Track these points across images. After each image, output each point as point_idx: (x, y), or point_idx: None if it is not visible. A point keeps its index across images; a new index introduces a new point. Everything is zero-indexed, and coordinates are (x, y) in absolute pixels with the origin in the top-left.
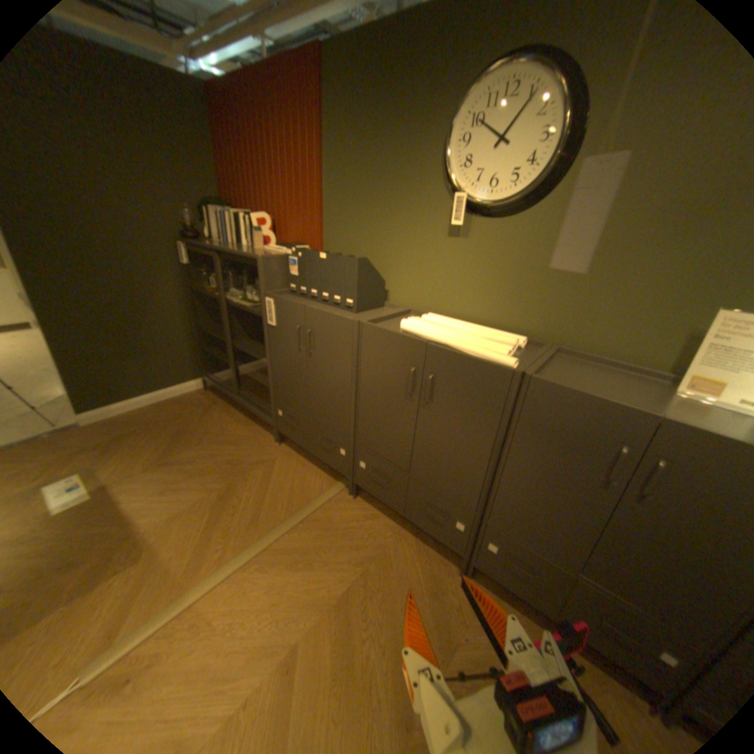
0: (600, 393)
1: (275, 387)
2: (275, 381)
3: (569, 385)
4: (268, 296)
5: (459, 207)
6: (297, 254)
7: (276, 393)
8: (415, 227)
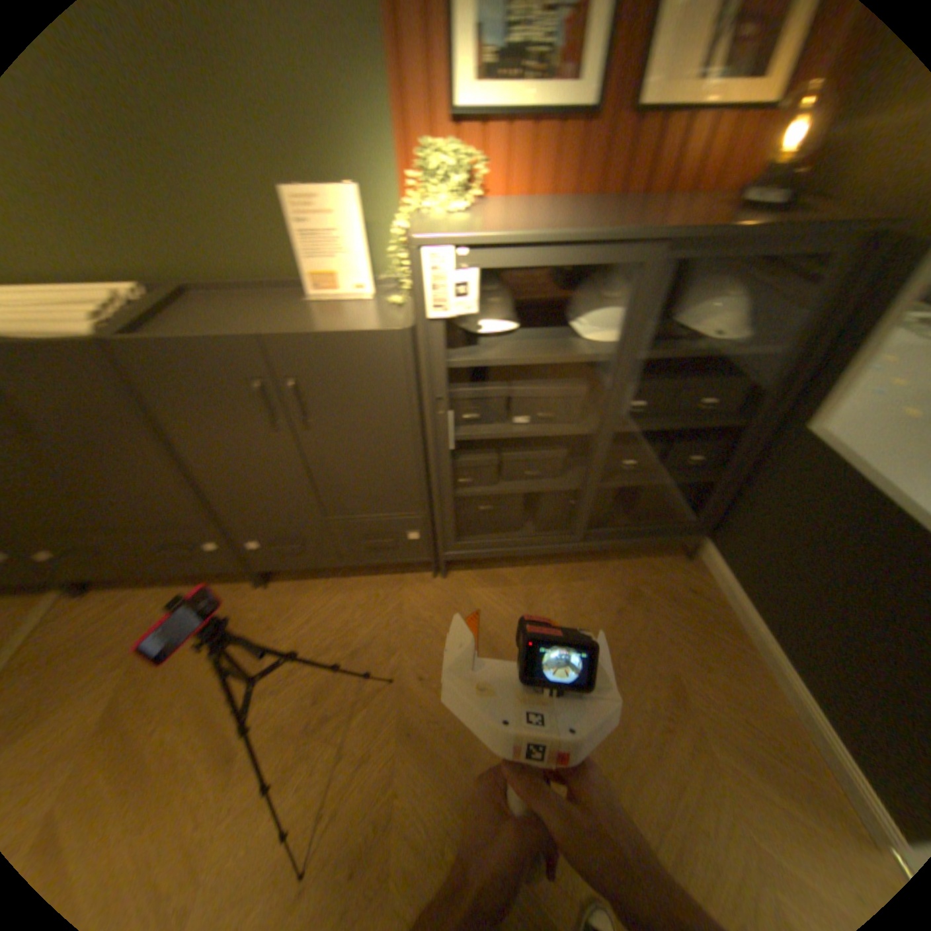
0: (195, 332)
1: None
2: None
3: (154, 336)
4: None
5: None
6: None
7: None
8: None
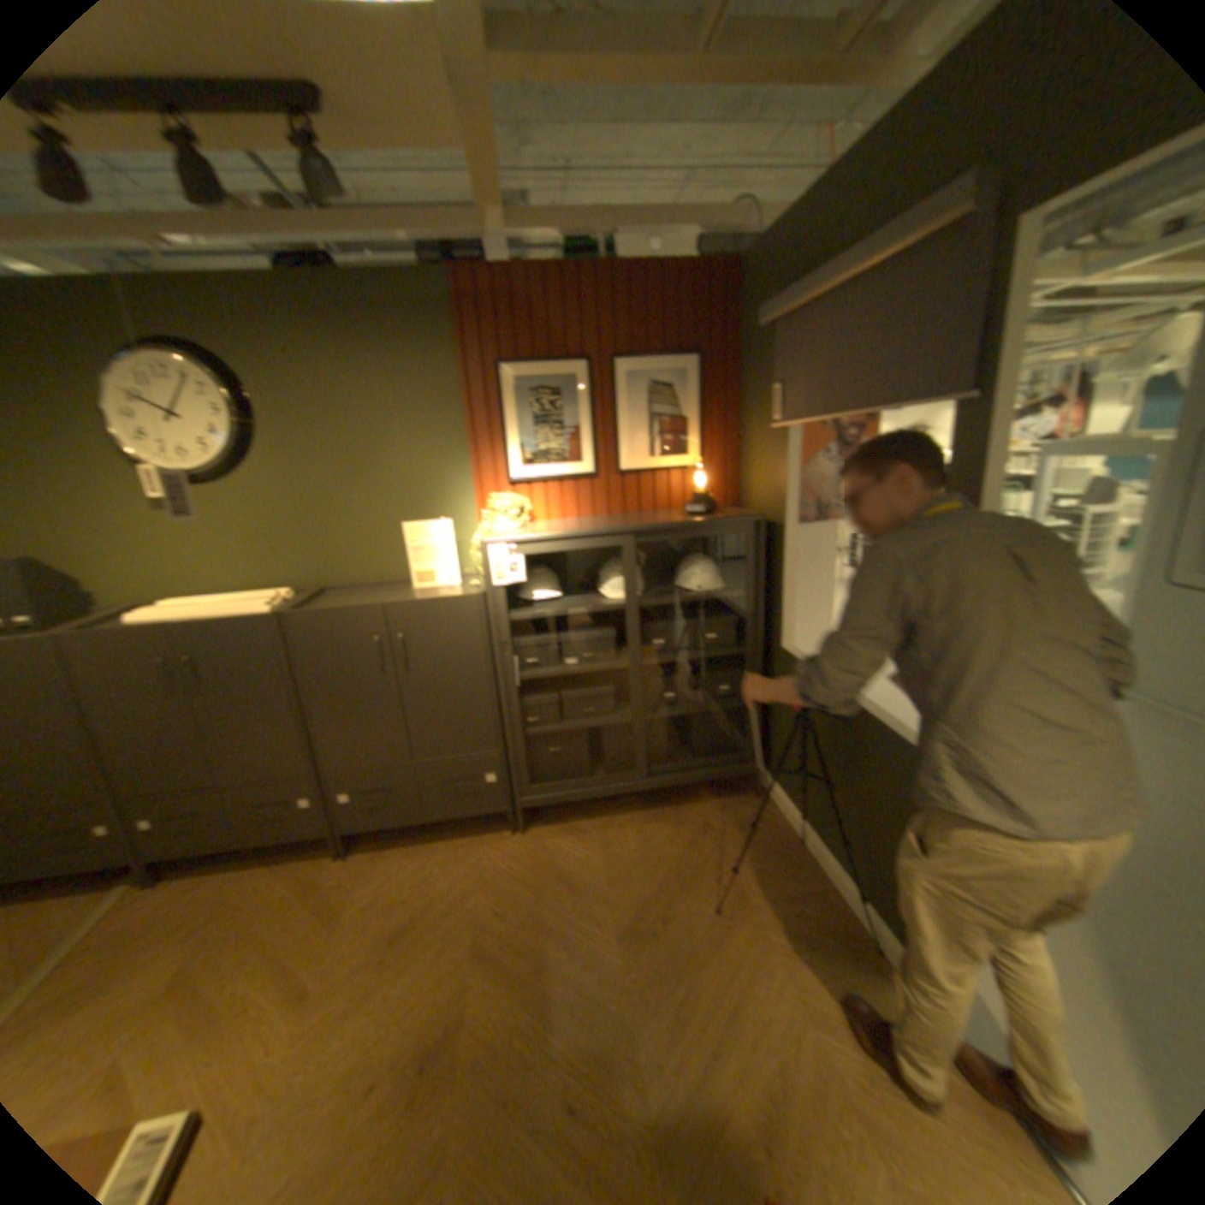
0: (340, 606)
1: None
2: None
3: (313, 609)
4: None
5: (145, 479)
6: None
7: None
8: (93, 507)
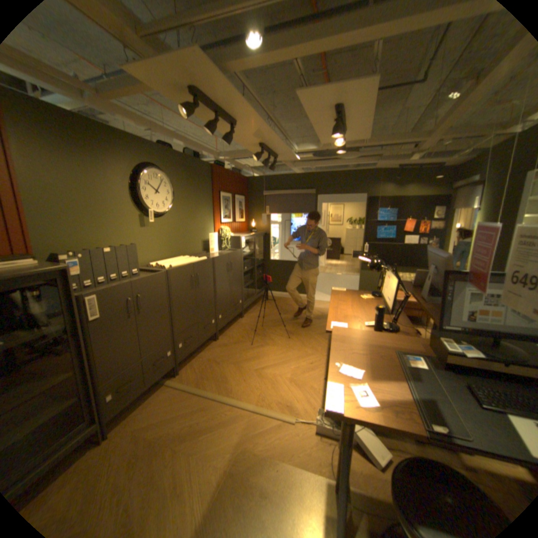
0: (220, 255)
1: (98, 381)
2: (97, 375)
3: (219, 256)
4: (83, 297)
5: (151, 215)
6: (74, 257)
7: (99, 387)
8: (122, 225)
